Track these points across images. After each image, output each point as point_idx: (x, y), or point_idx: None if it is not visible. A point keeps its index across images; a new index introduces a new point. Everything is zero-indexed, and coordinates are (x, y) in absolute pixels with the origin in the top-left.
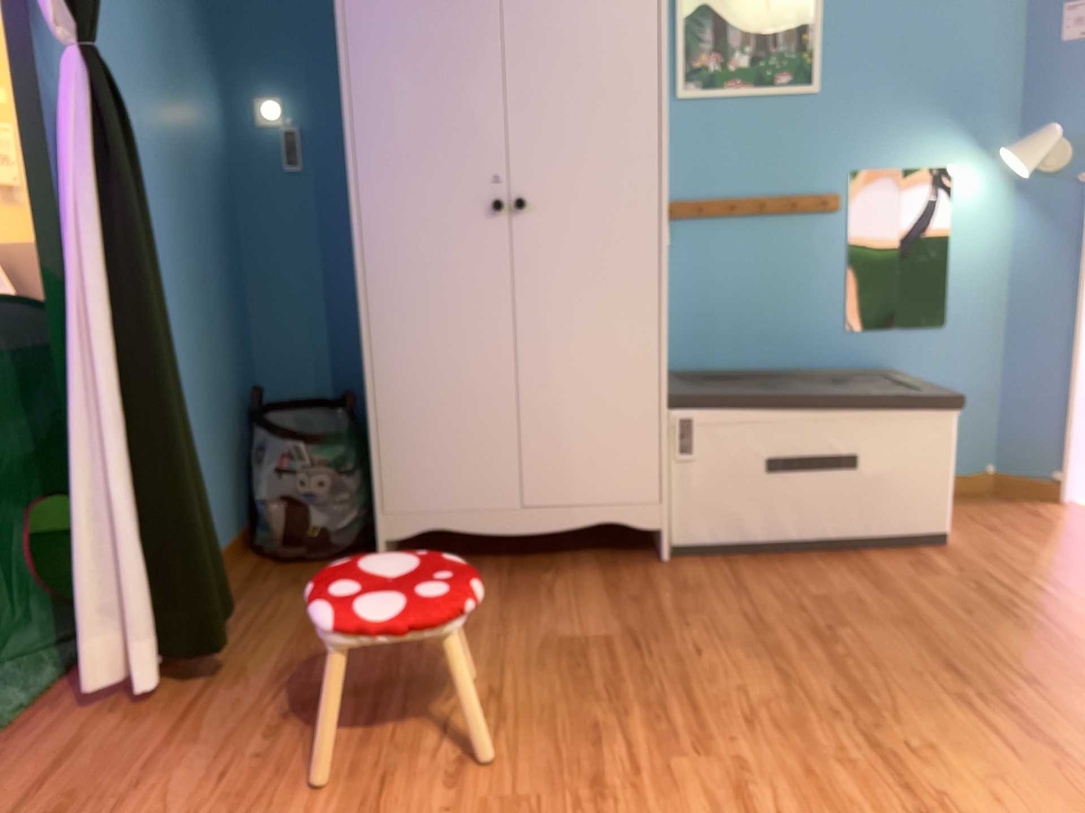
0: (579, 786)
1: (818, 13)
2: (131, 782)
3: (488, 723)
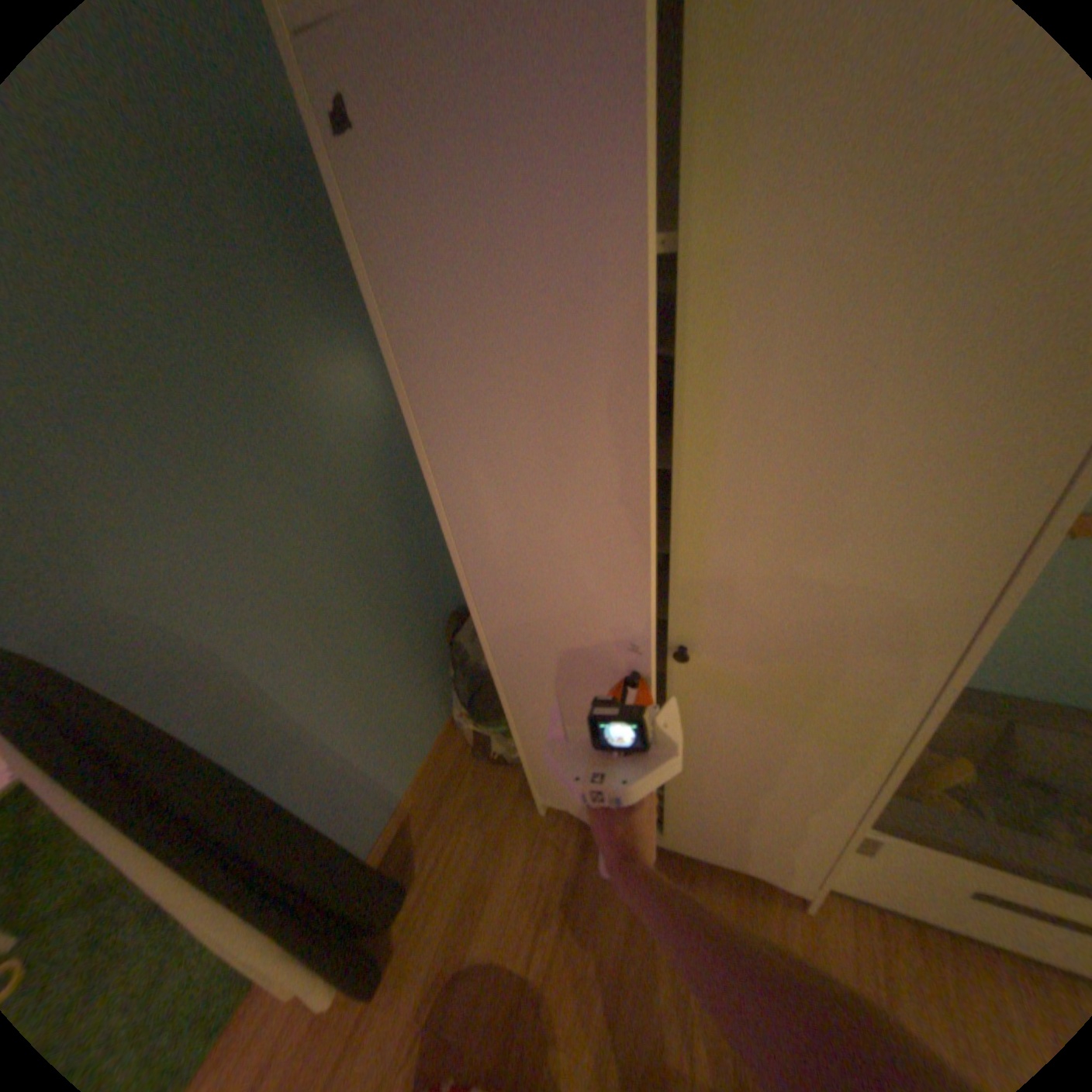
0: None
1: None
2: None
3: None
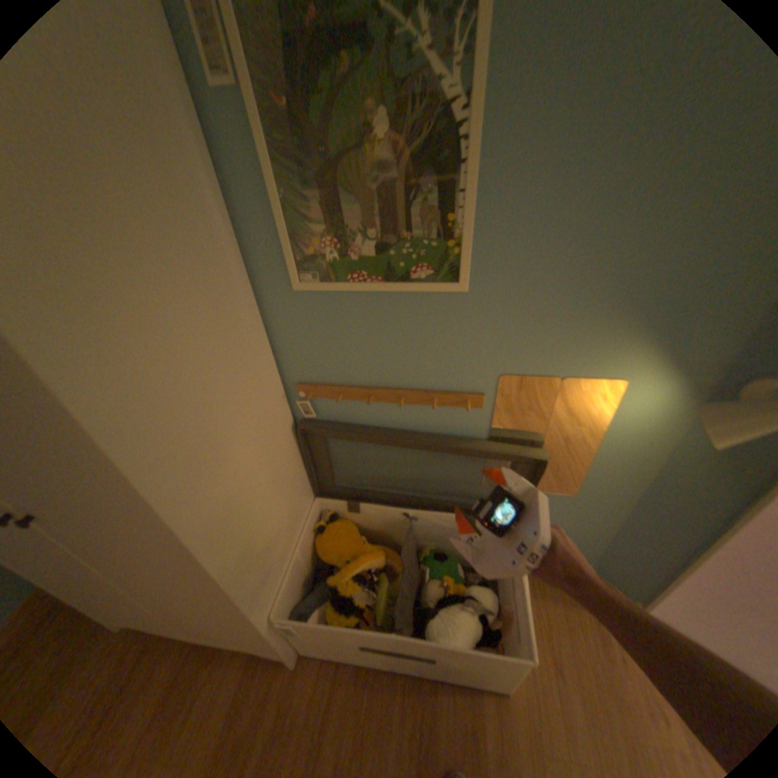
0: None
1: (473, 178)
2: None
3: None
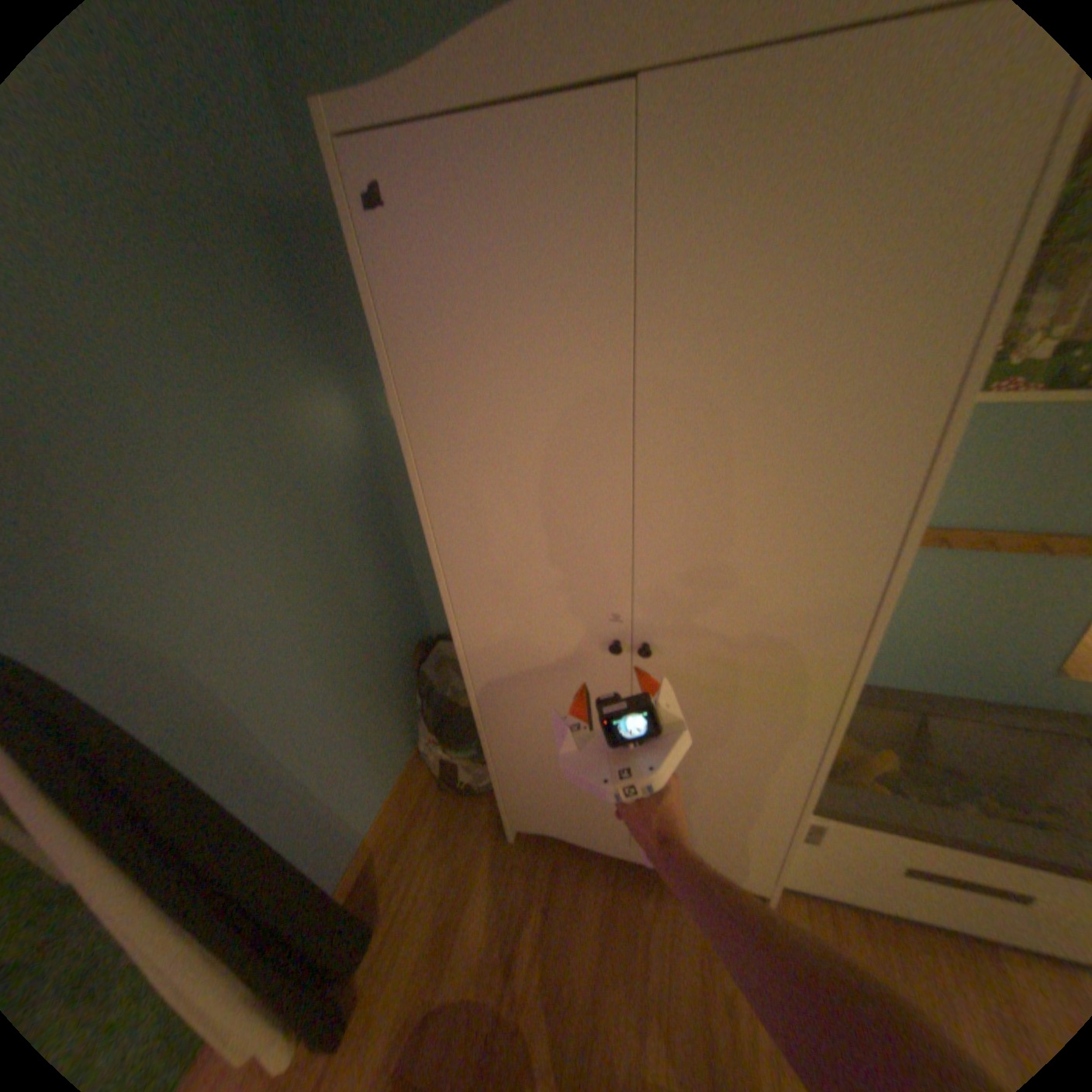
0: None
1: None
2: None
3: None
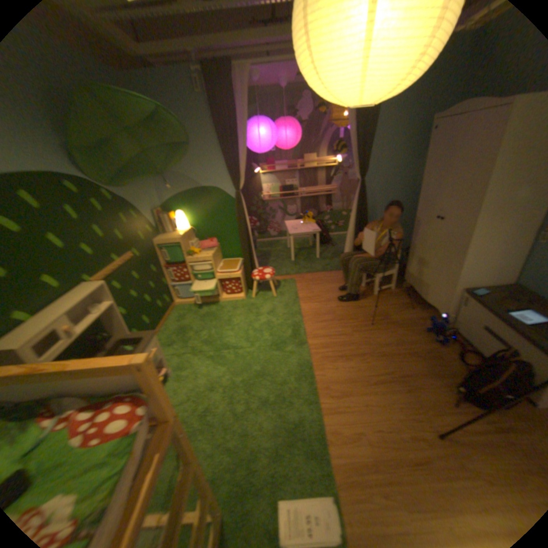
0: (341, 321)
1: None
2: (327, 284)
3: (353, 310)
